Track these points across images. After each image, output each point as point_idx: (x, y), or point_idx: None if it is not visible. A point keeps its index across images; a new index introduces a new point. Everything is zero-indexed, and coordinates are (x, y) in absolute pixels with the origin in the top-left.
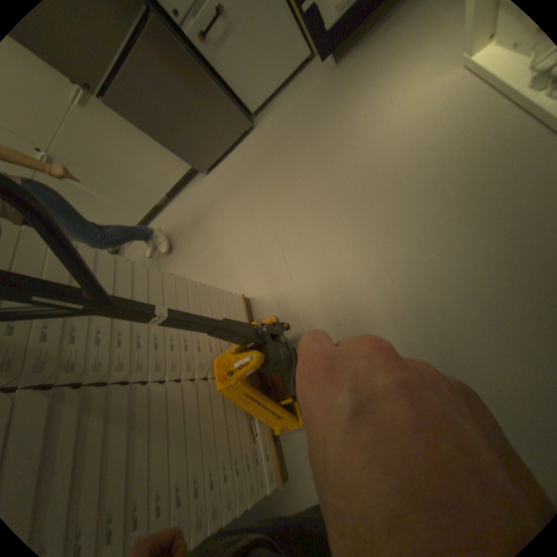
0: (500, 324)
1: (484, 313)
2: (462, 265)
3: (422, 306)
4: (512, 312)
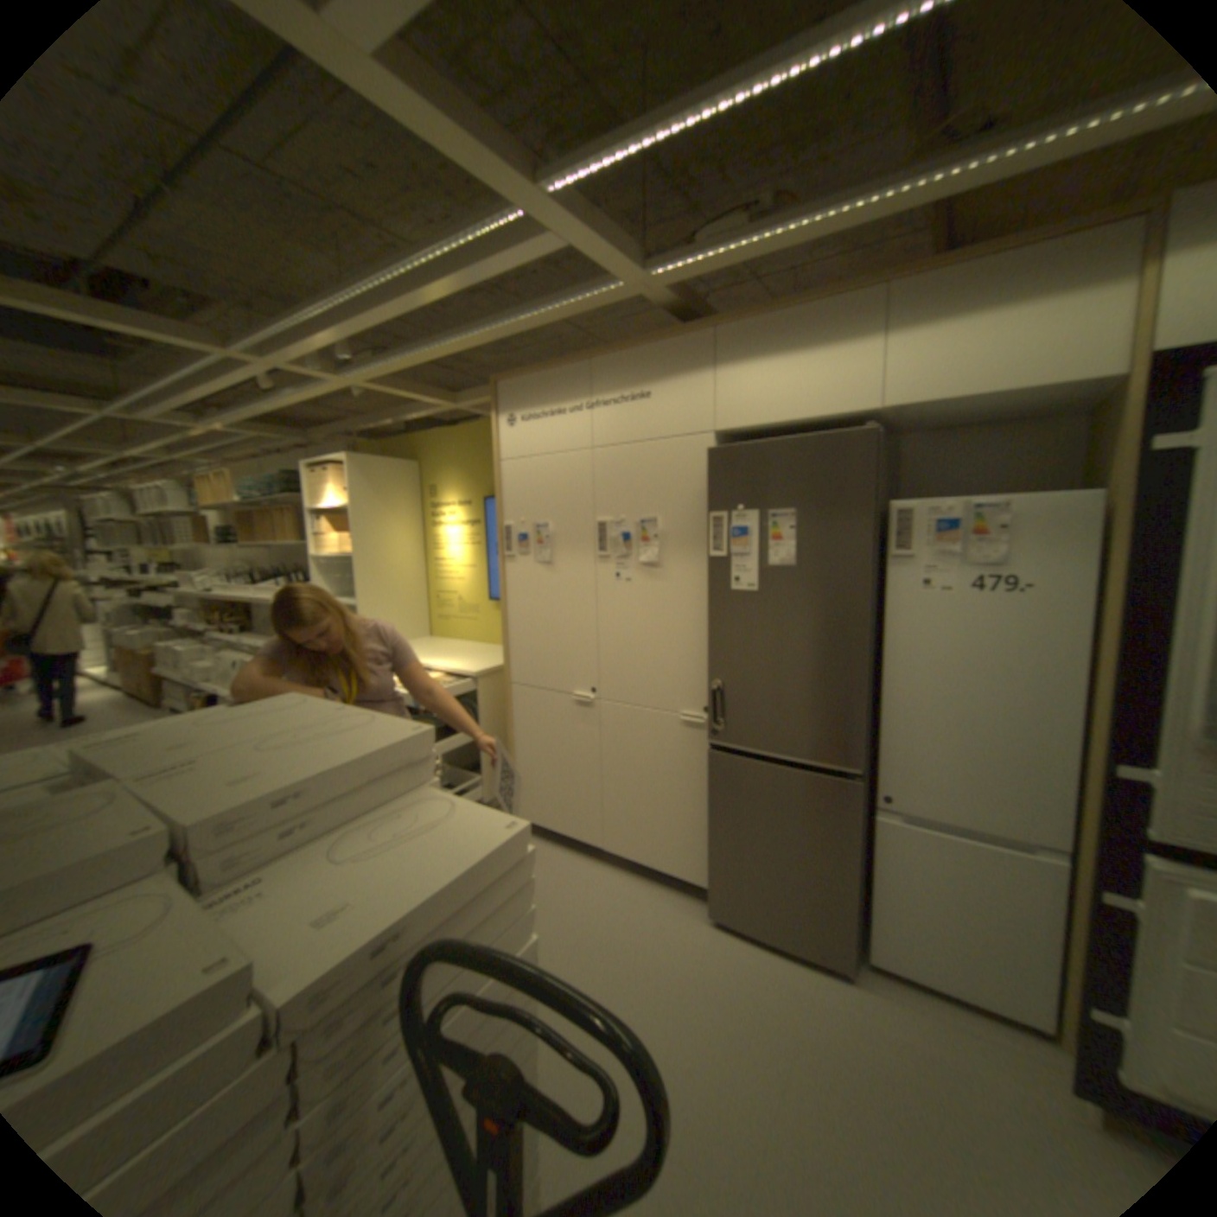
0: None
1: None
2: None
3: None
4: None
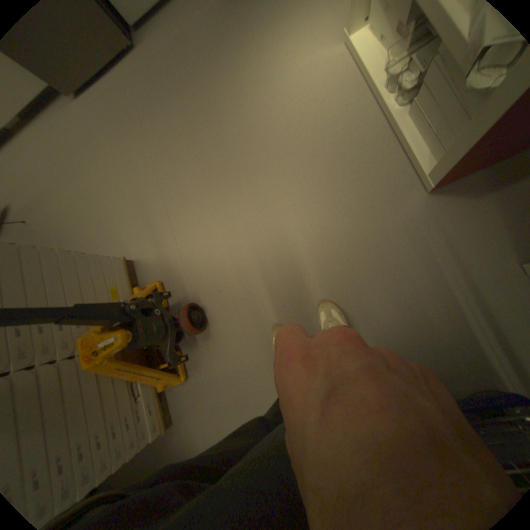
0: (336, 294)
1: (327, 286)
2: (318, 244)
3: (286, 278)
4: (345, 286)
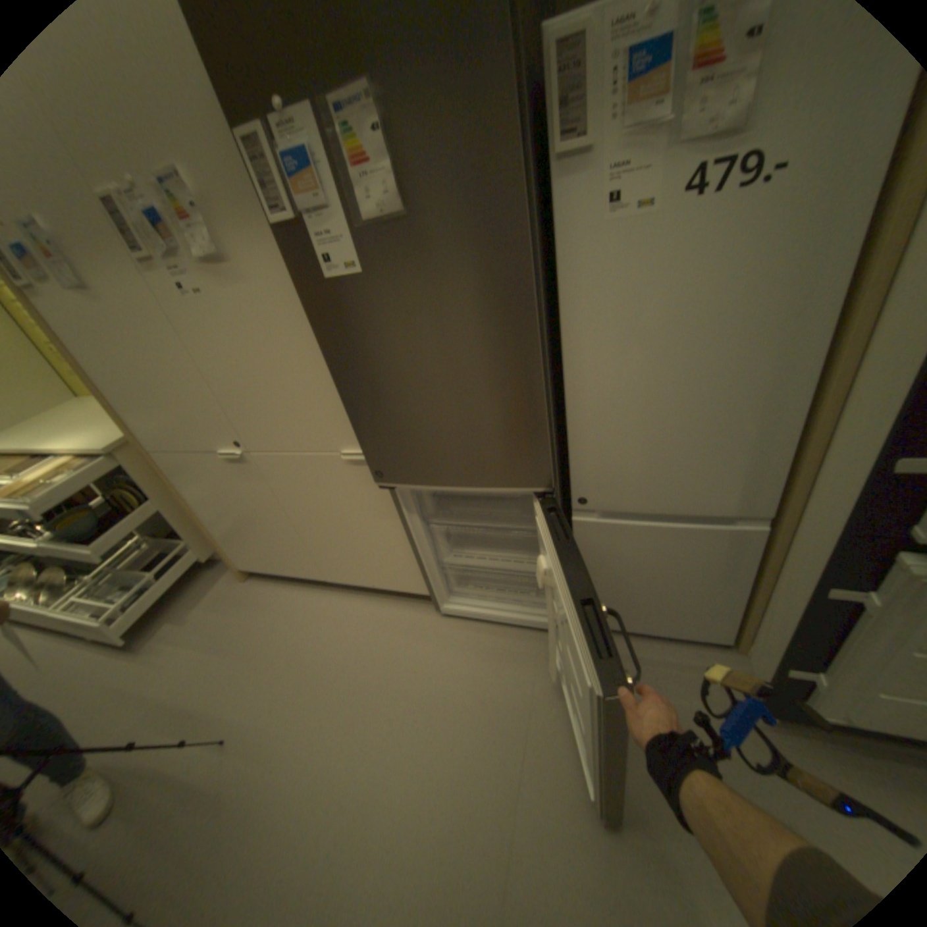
0: None
1: None
2: None
3: None
4: None
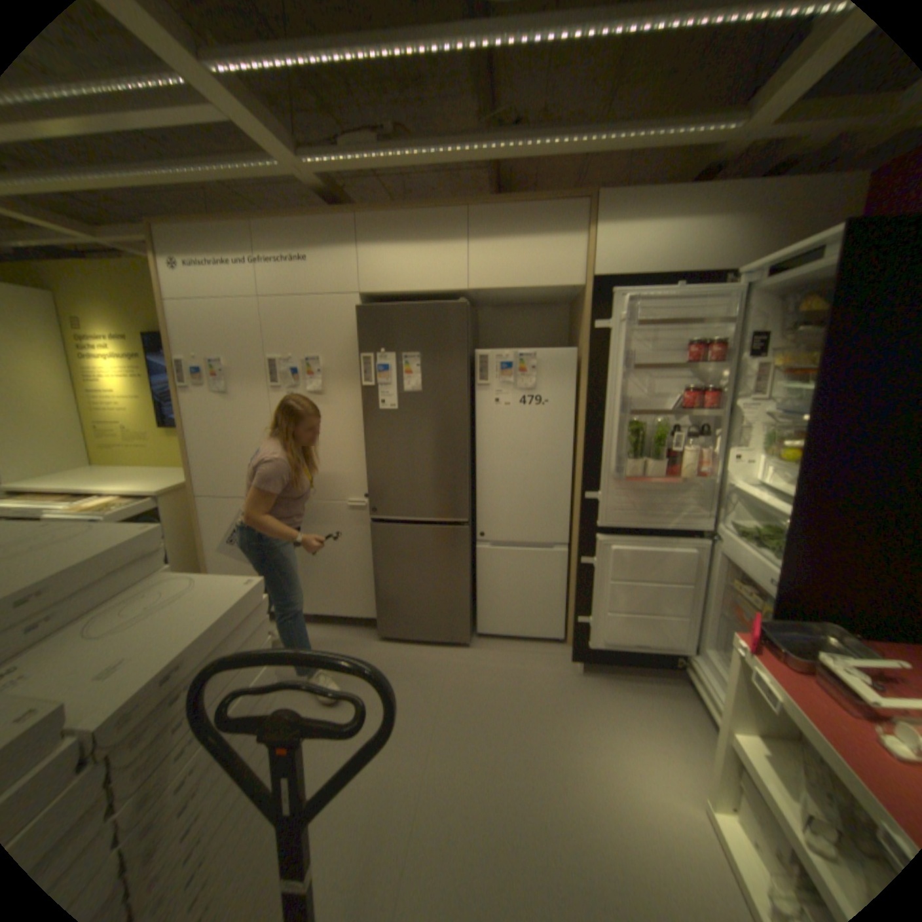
0: None
1: None
2: None
3: None
4: None
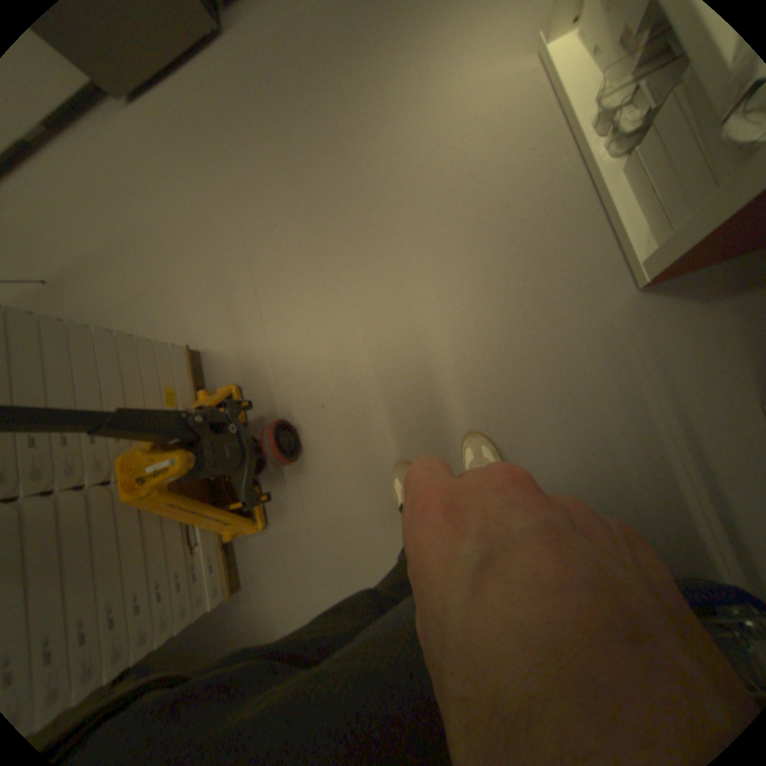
0: (491, 425)
1: (479, 411)
2: (470, 350)
3: (420, 395)
4: (505, 413)
